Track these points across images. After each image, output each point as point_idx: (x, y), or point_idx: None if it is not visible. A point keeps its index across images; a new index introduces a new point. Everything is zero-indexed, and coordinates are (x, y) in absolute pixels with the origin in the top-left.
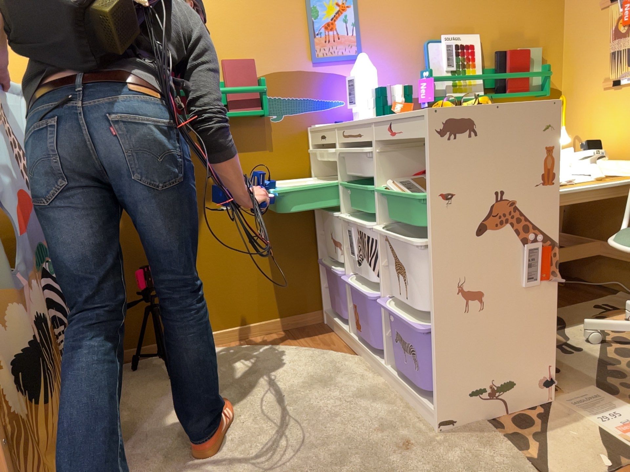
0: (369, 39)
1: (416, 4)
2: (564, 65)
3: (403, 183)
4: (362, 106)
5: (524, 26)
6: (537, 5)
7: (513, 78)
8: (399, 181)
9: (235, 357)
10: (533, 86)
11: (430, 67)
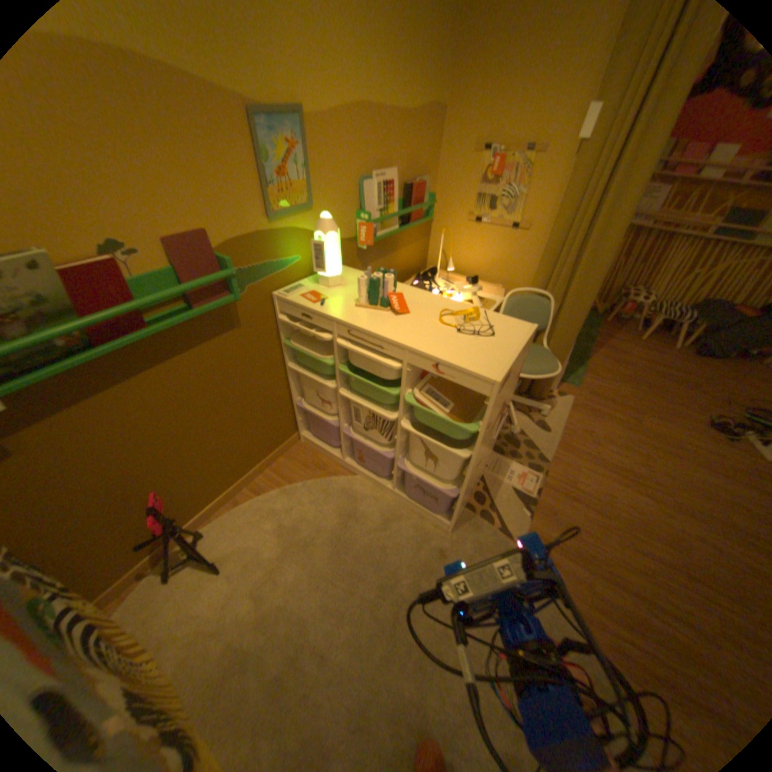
0: (318, 182)
1: (354, 135)
2: (437, 188)
3: (428, 390)
4: (331, 272)
5: (421, 155)
6: (430, 132)
7: (415, 209)
8: (422, 386)
9: (261, 518)
10: (423, 212)
11: (365, 208)
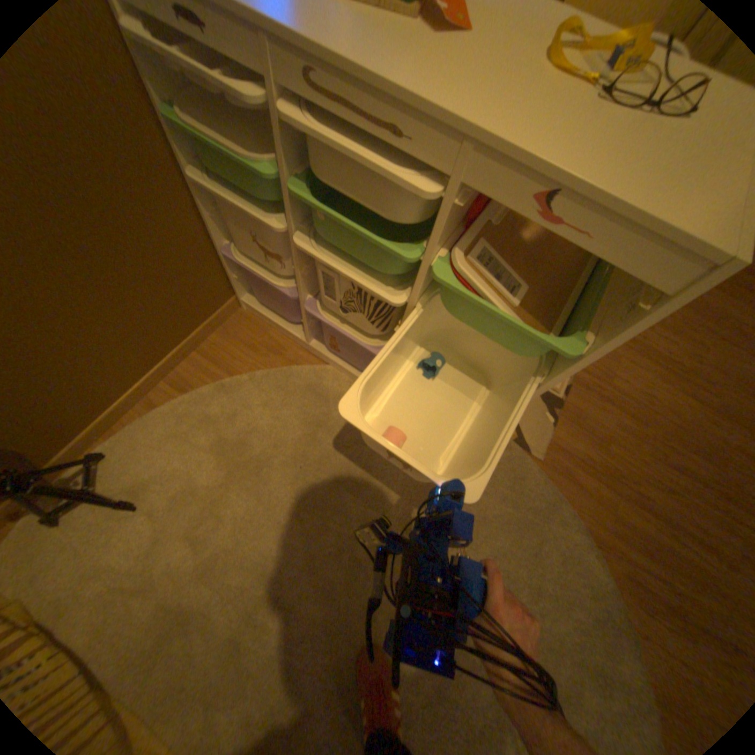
0: None
1: None
2: None
3: (485, 252)
4: None
5: None
6: None
7: None
8: (471, 242)
9: (191, 428)
10: None
11: None
